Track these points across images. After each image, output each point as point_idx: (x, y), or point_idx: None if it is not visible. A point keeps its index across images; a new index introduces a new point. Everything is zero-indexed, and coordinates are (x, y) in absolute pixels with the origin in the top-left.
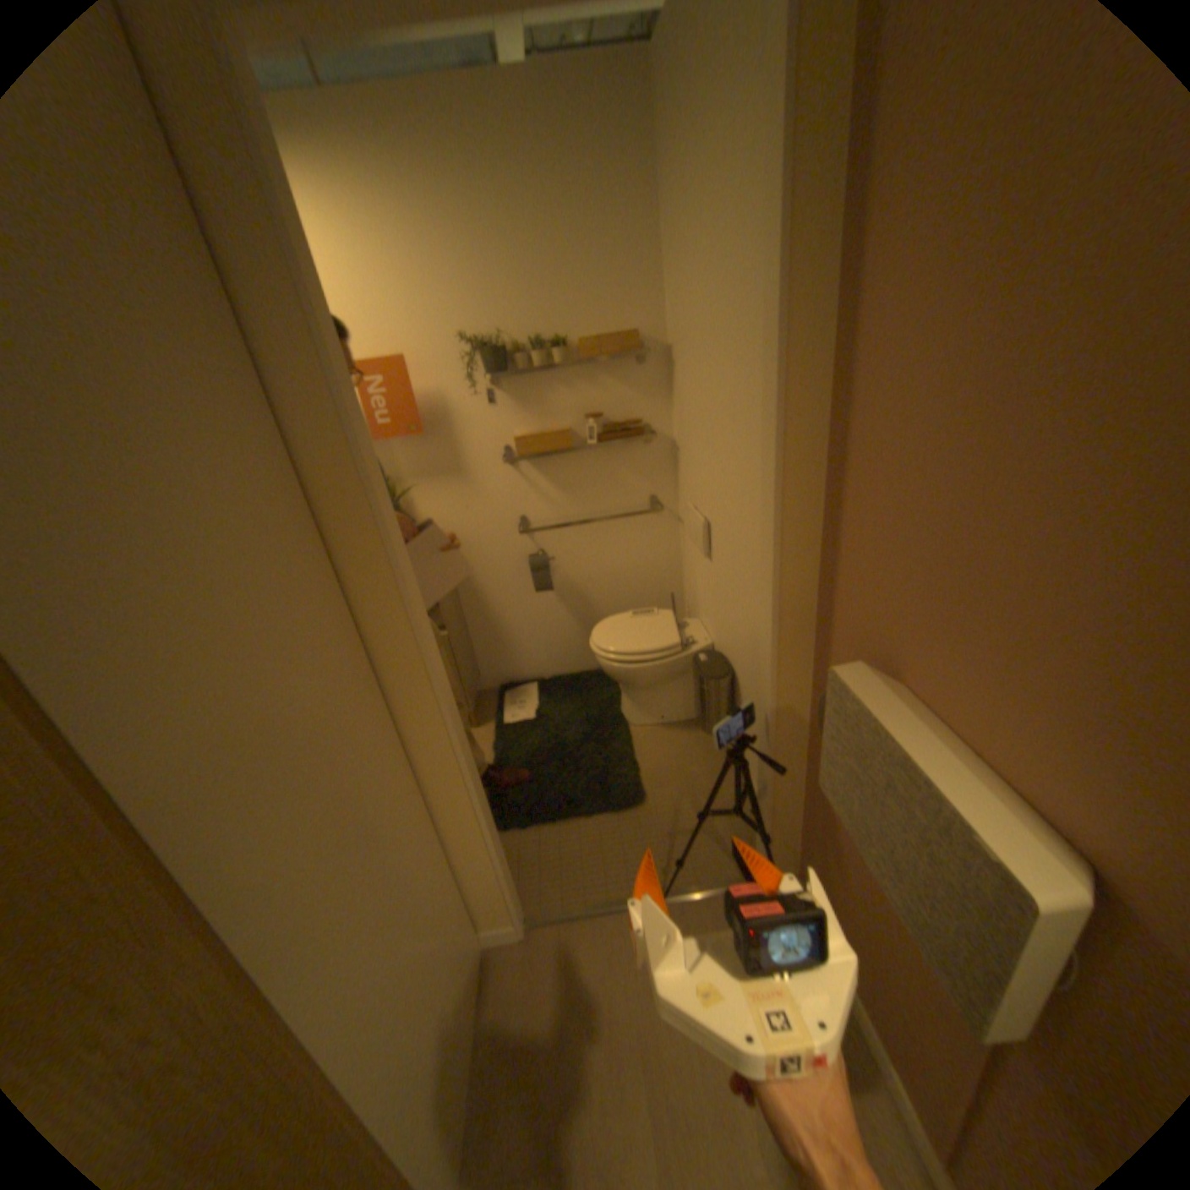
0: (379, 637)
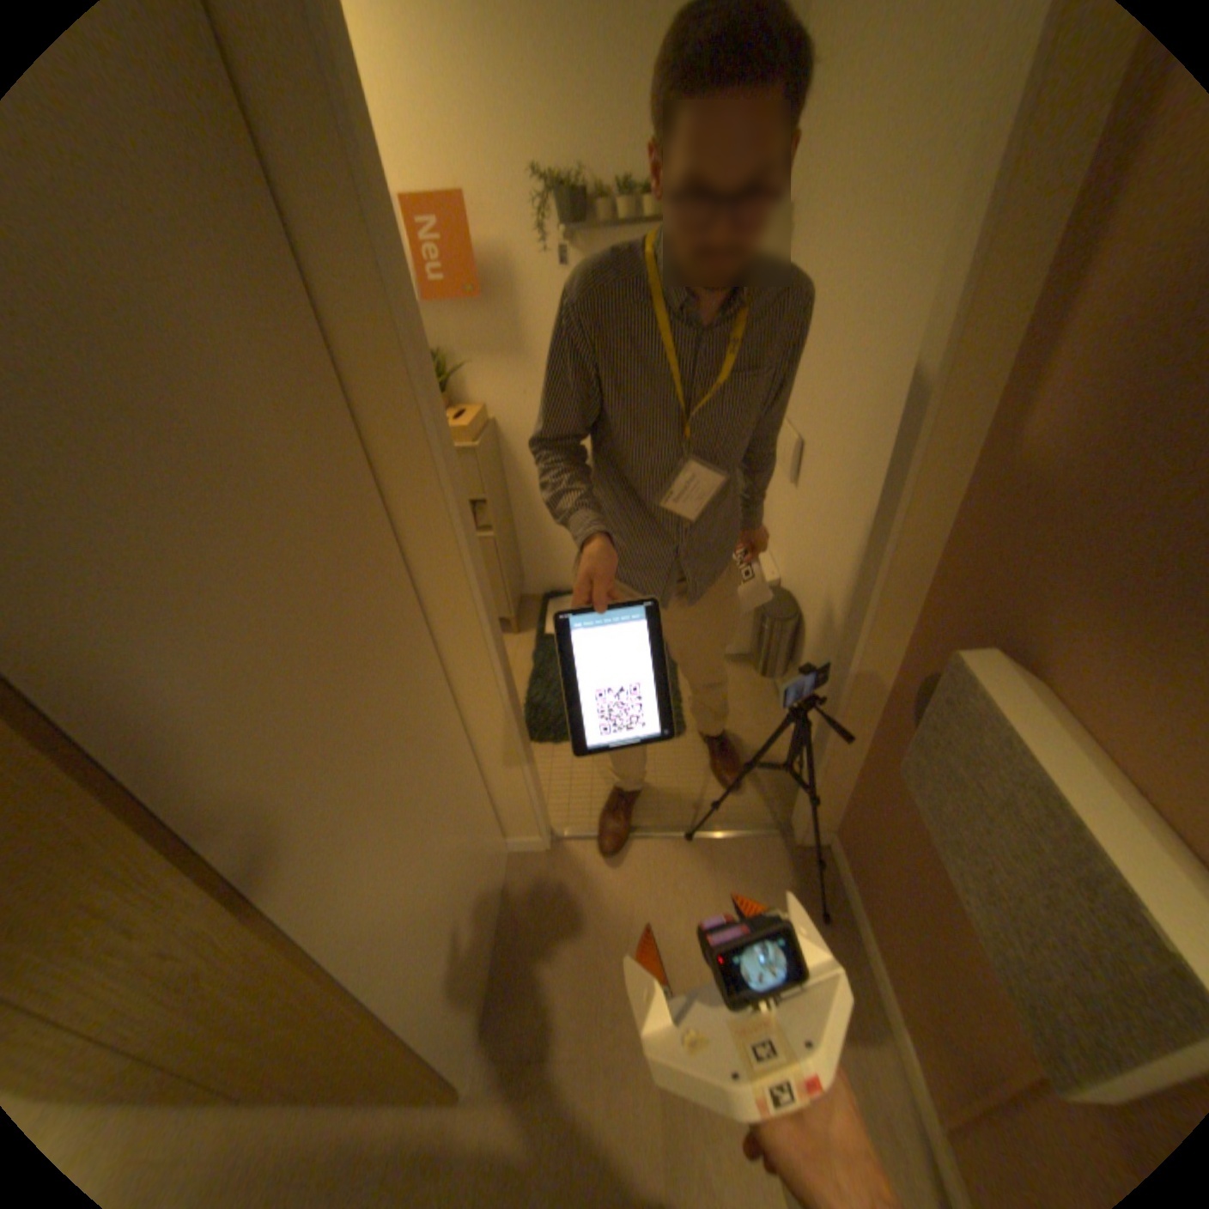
0: (420, 545)
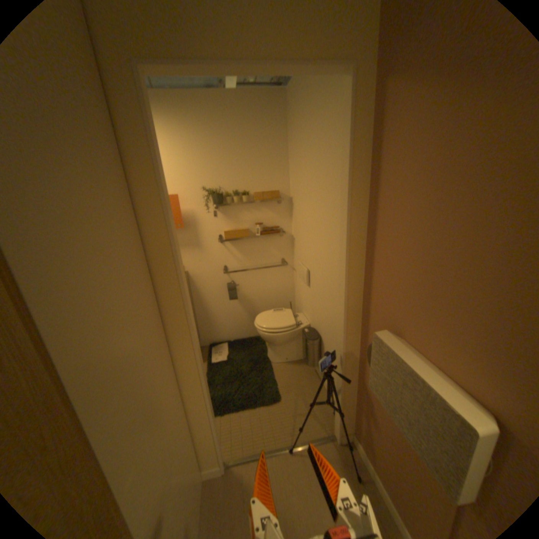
0: (168, 319)
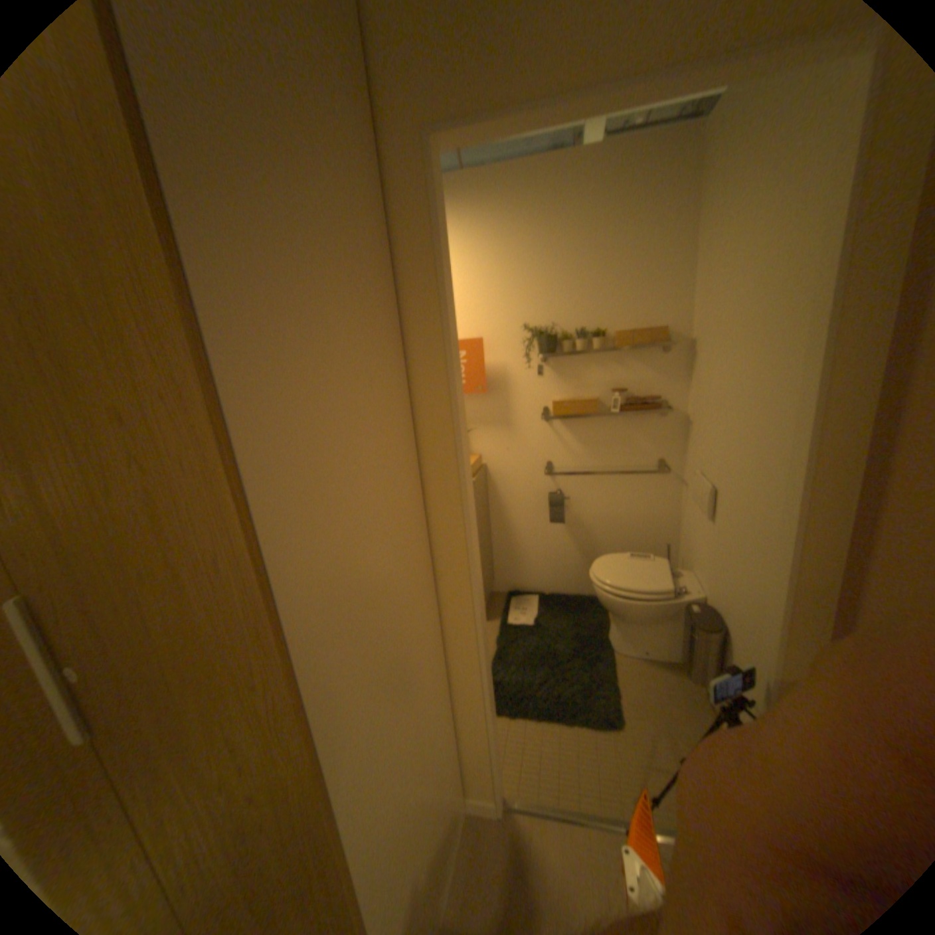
0: (444, 541)
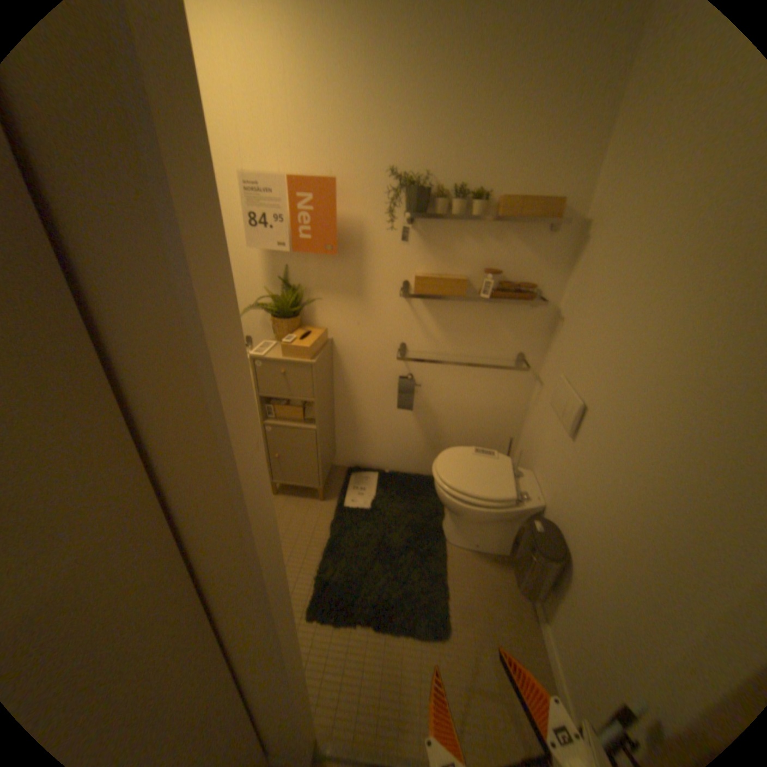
0: (214, 521)
